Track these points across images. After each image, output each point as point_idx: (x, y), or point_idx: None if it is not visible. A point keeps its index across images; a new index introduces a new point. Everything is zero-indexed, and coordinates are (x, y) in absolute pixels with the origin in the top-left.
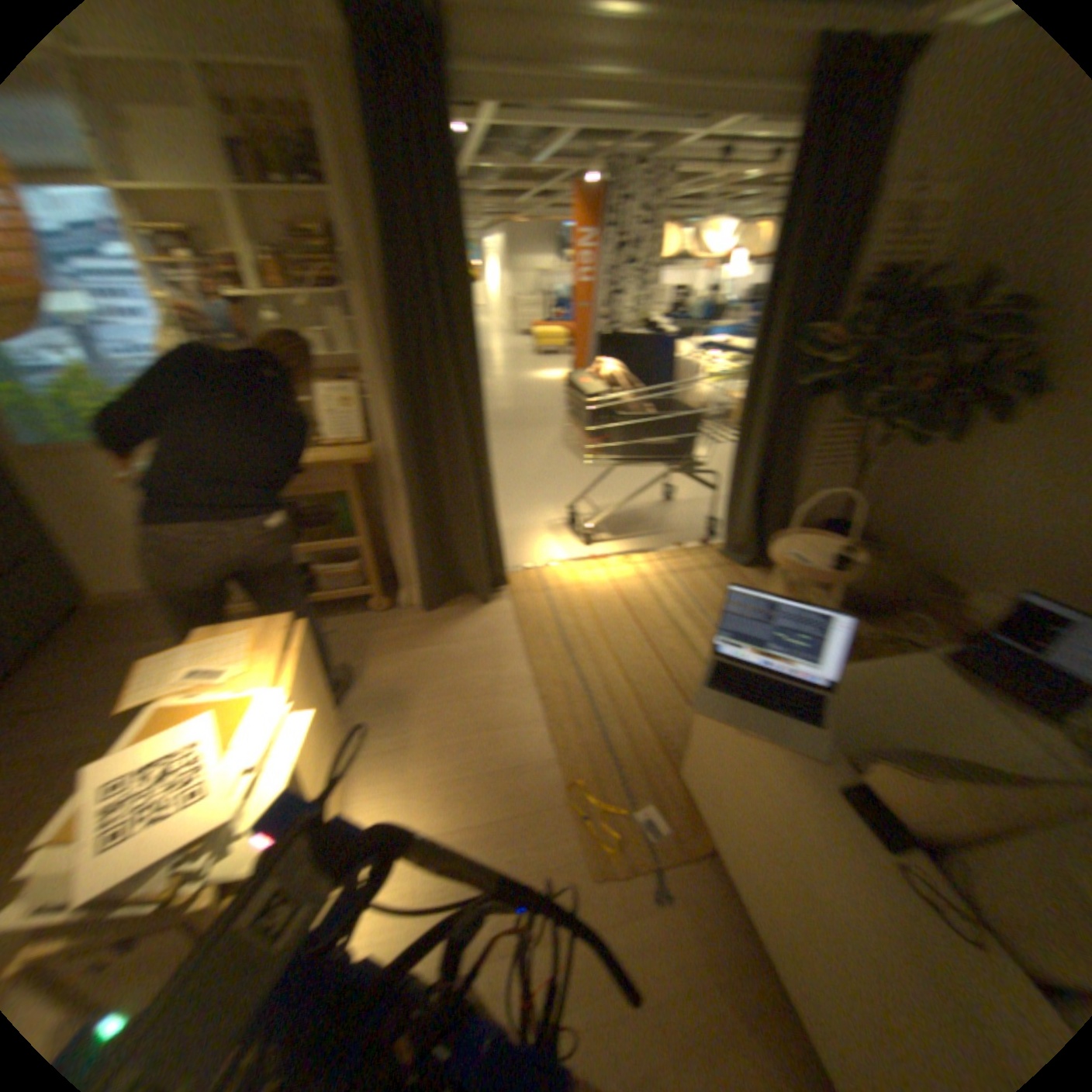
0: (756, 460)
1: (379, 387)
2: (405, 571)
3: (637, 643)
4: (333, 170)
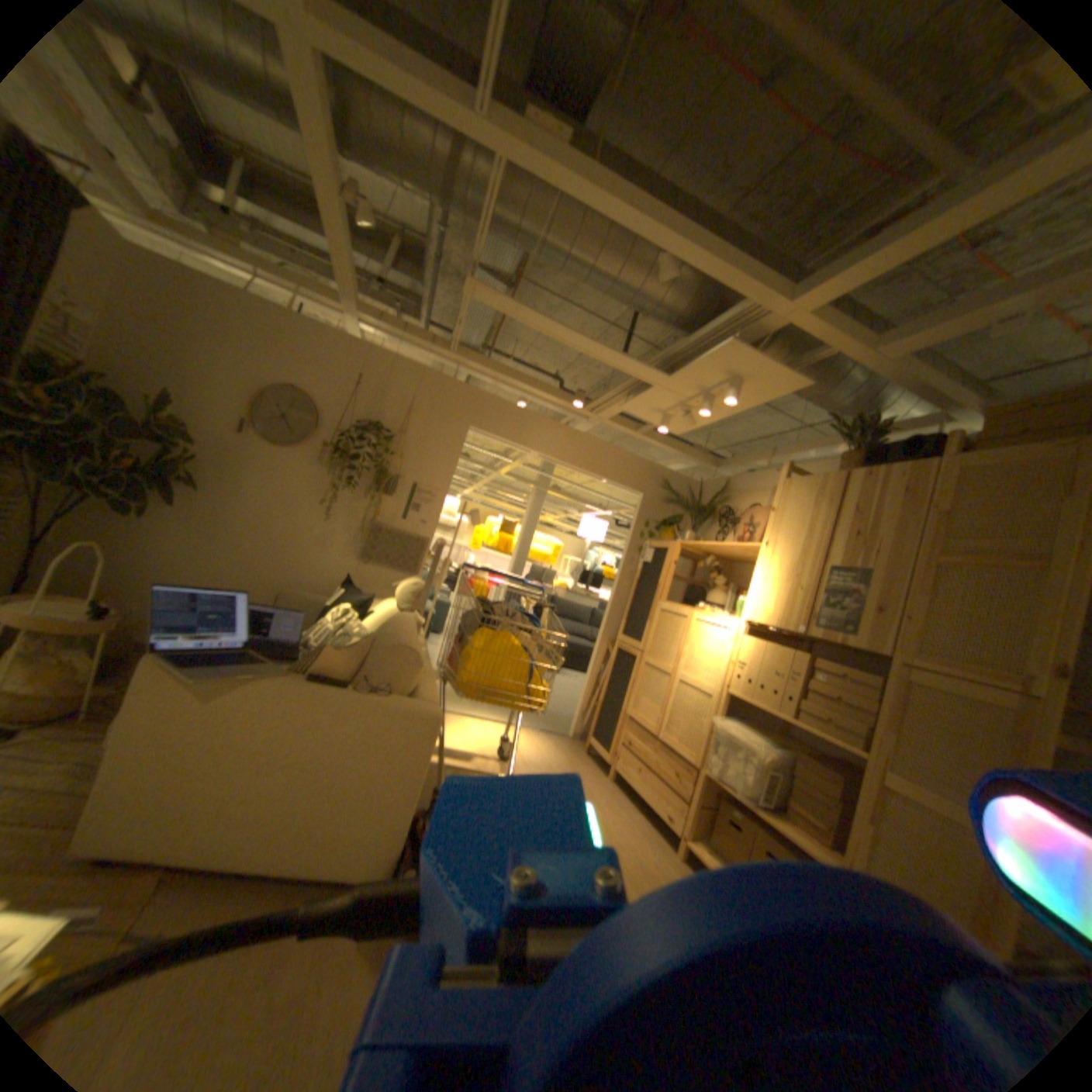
0: None
1: None
2: None
3: None
4: None
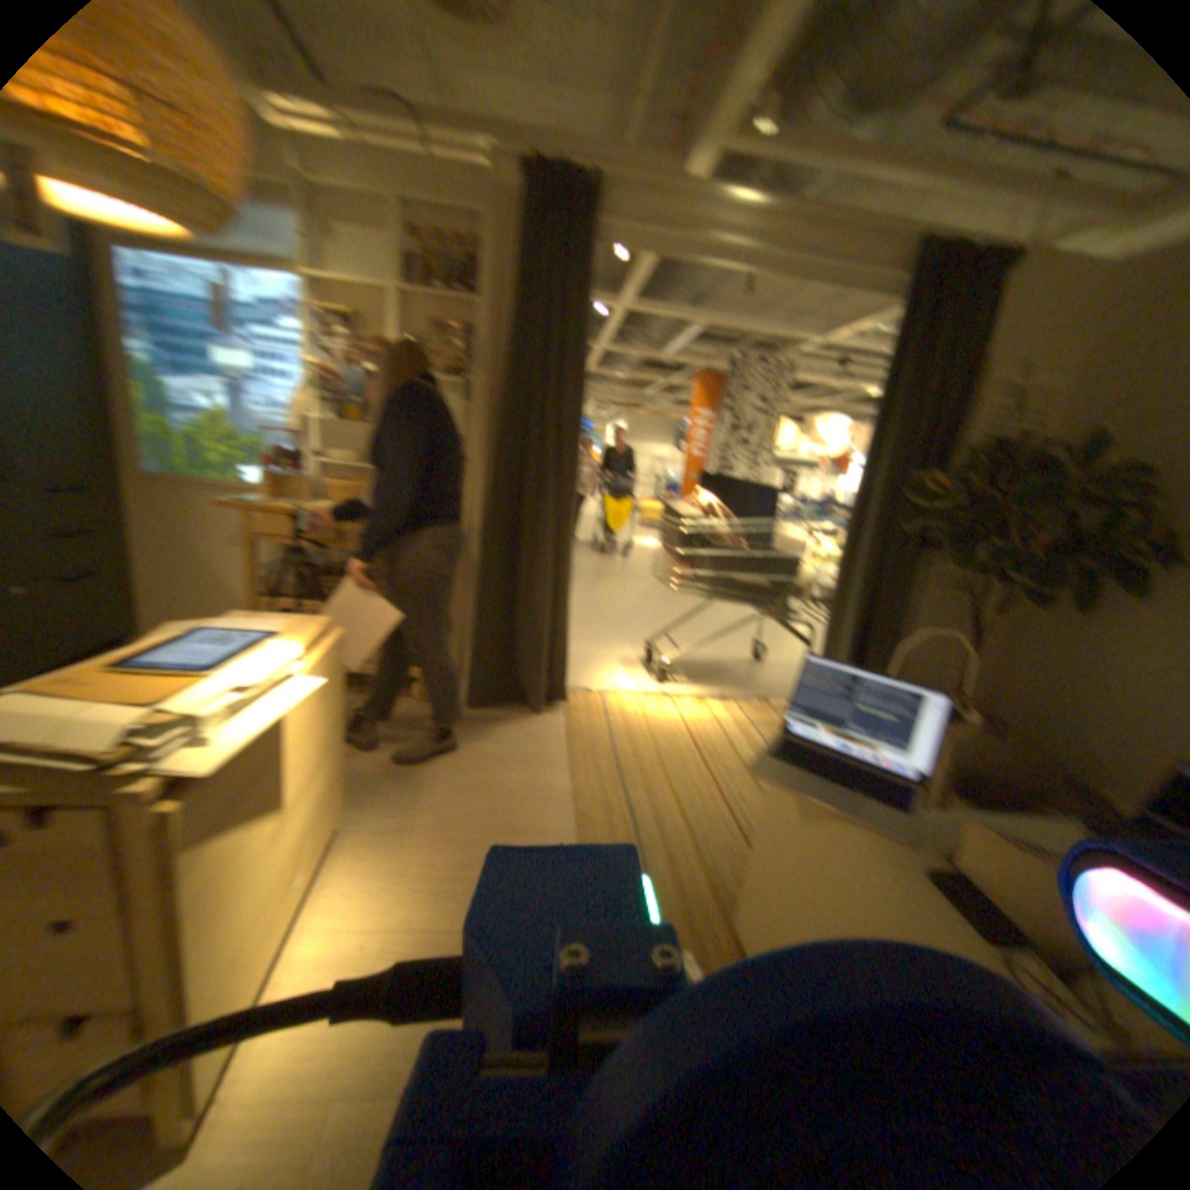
0: (856, 609)
1: (479, 465)
2: (459, 655)
3: (701, 774)
4: (484, 283)
